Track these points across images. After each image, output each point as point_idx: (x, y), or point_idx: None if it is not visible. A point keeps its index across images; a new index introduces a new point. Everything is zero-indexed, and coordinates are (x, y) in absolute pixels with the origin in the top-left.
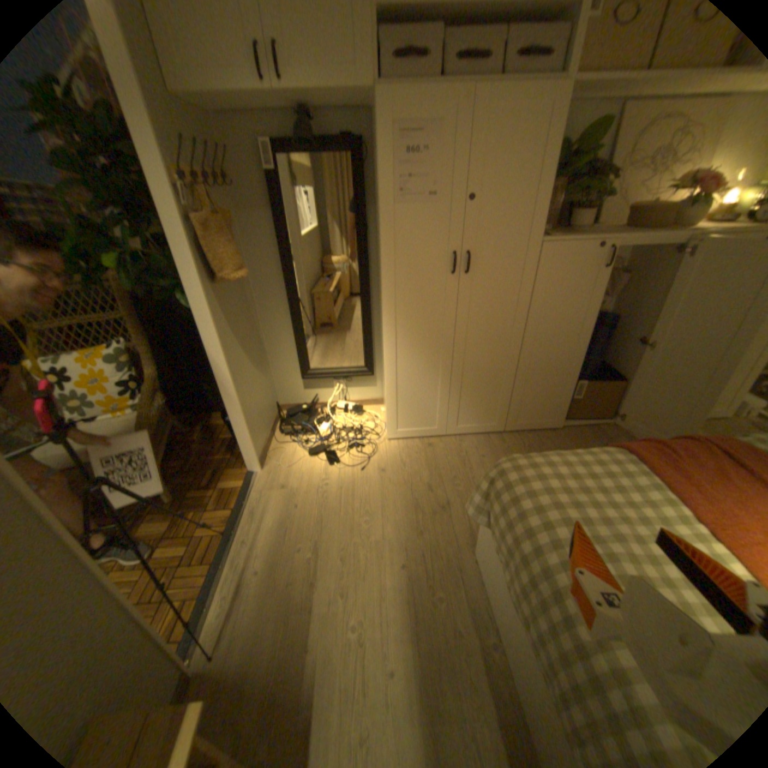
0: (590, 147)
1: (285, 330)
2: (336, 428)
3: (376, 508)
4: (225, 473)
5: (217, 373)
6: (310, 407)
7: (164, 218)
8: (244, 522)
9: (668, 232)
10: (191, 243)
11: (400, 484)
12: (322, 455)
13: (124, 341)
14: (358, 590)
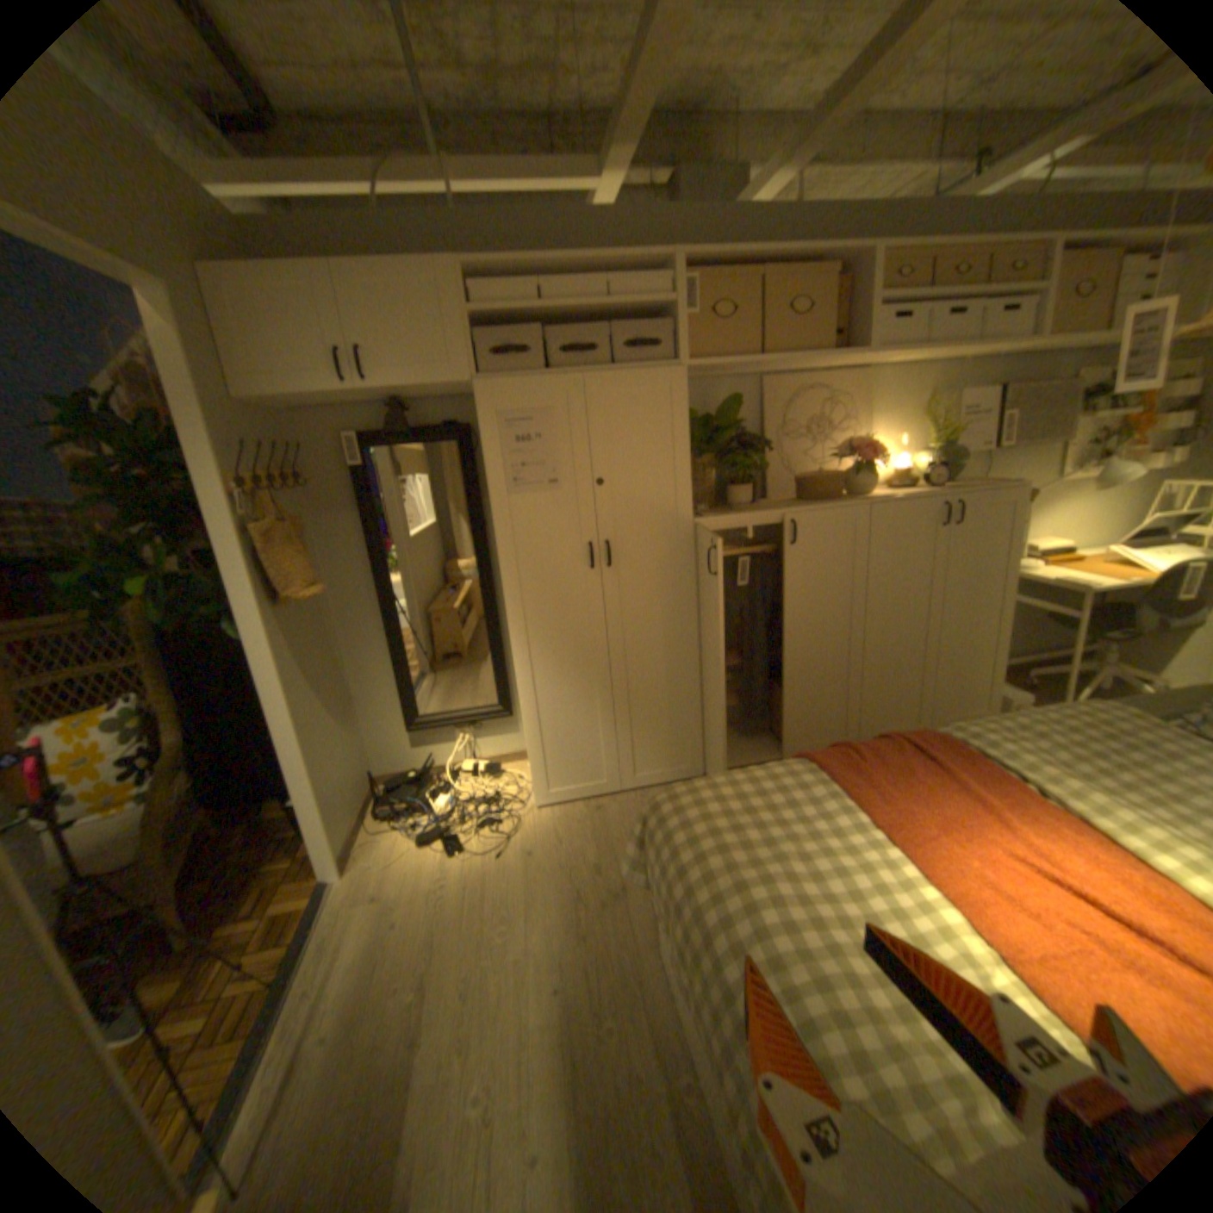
0: (728, 423)
1: (380, 664)
2: (459, 802)
3: (516, 911)
4: (280, 893)
5: (274, 728)
6: (420, 775)
7: (214, 533)
8: (307, 964)
9: (835, 503)
10: (248, 559)
11: (553, 872)
12: (436, 844)
13: (136, 698)
14: (485, 1040)
